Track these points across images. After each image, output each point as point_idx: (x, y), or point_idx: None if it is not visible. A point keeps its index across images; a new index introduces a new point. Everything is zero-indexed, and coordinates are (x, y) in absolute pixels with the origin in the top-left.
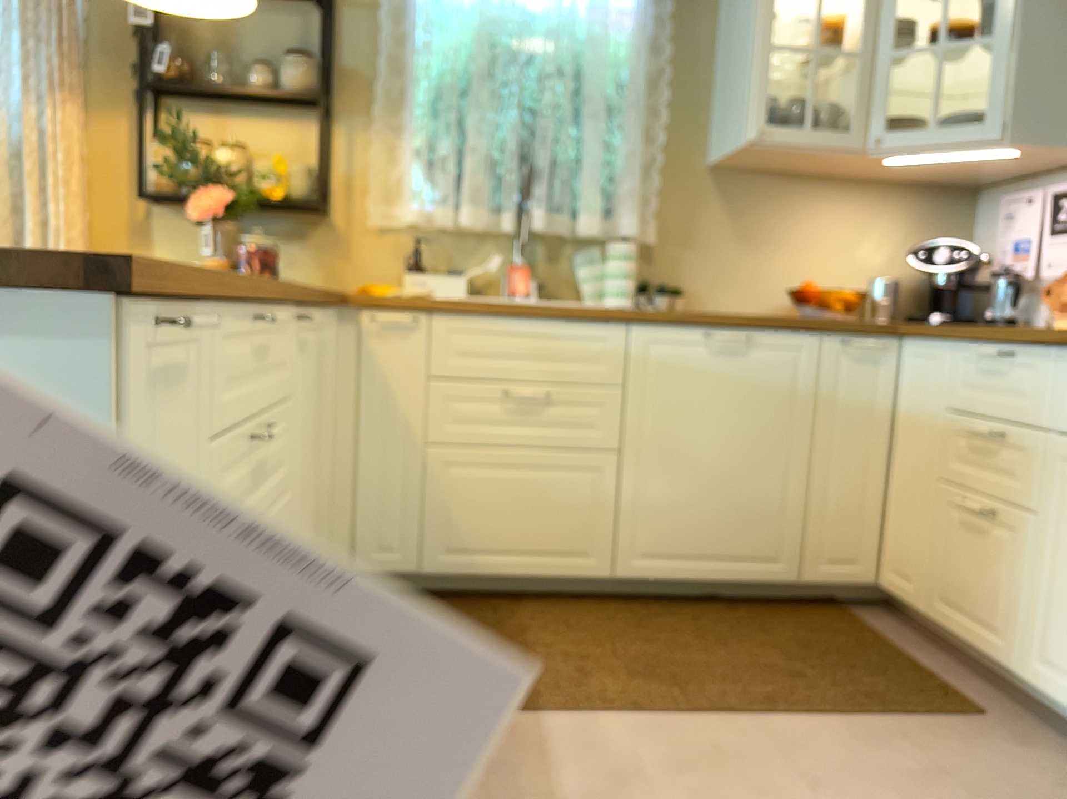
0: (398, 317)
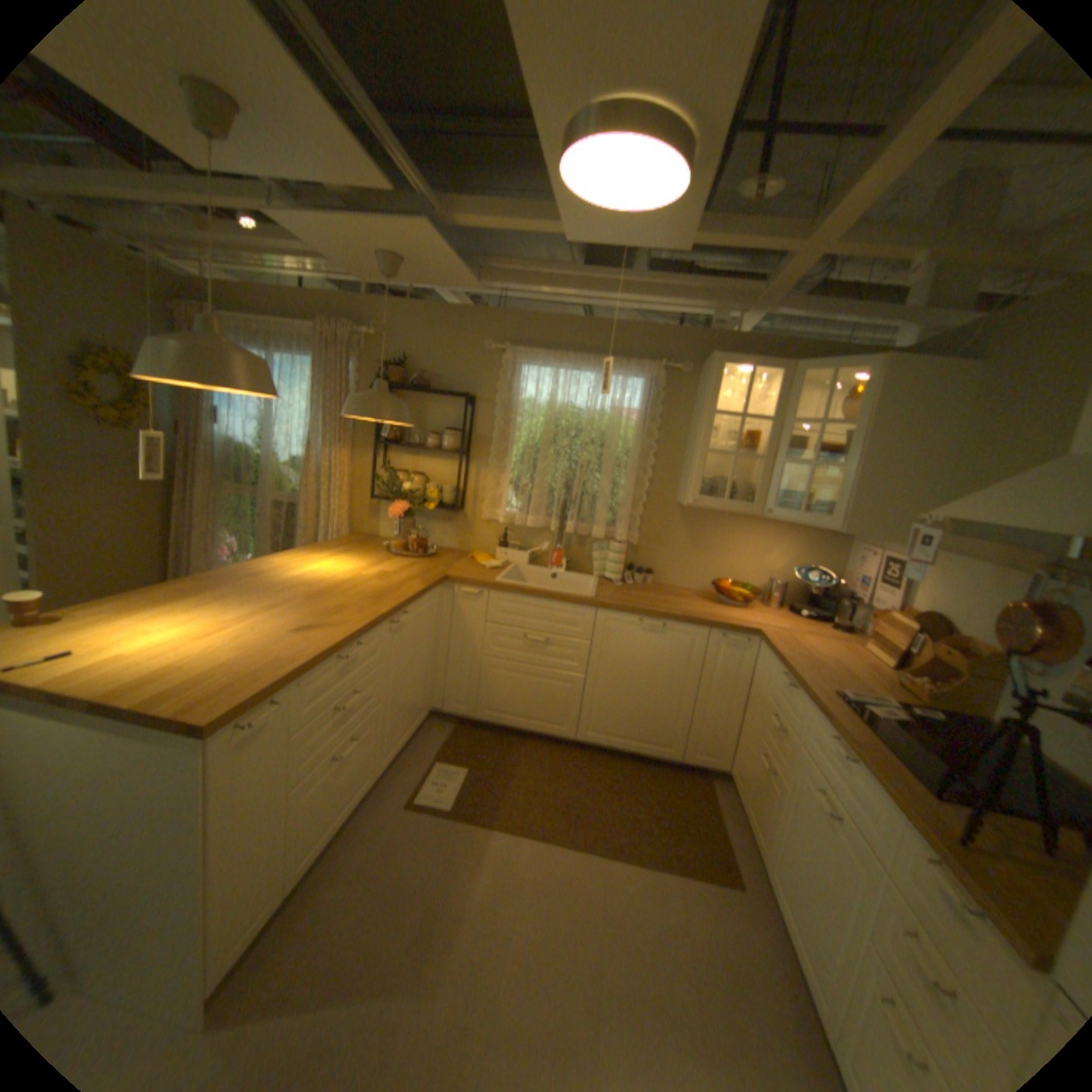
0: (472, 591)
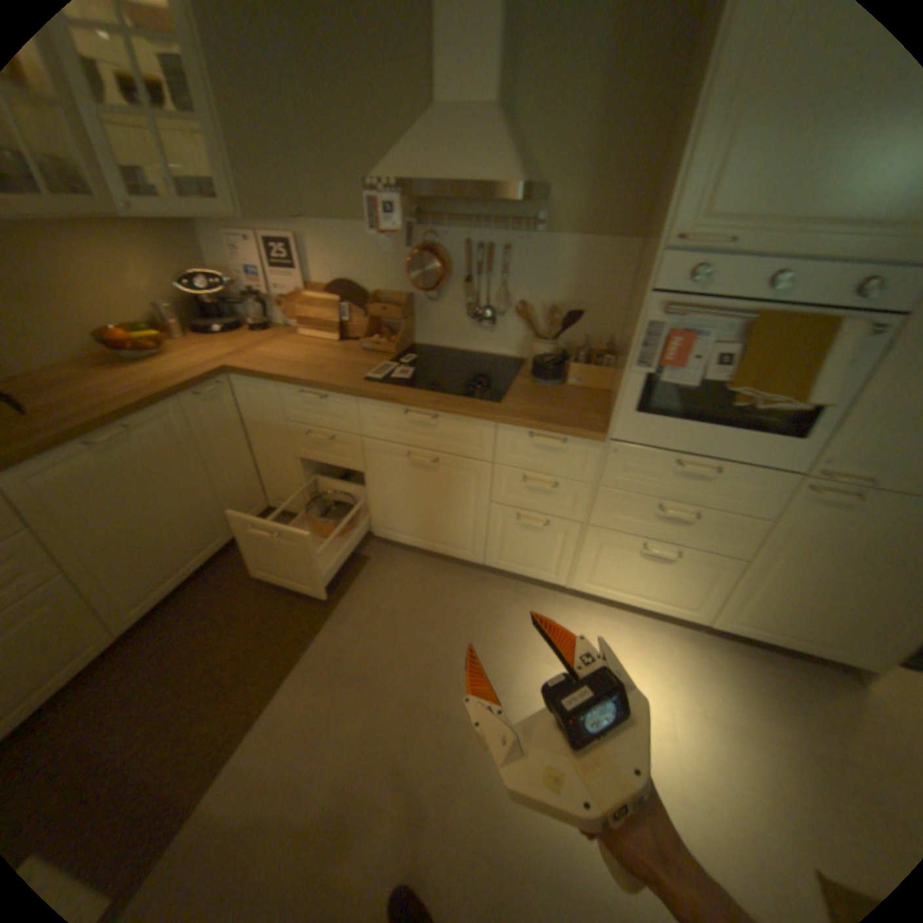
0: None
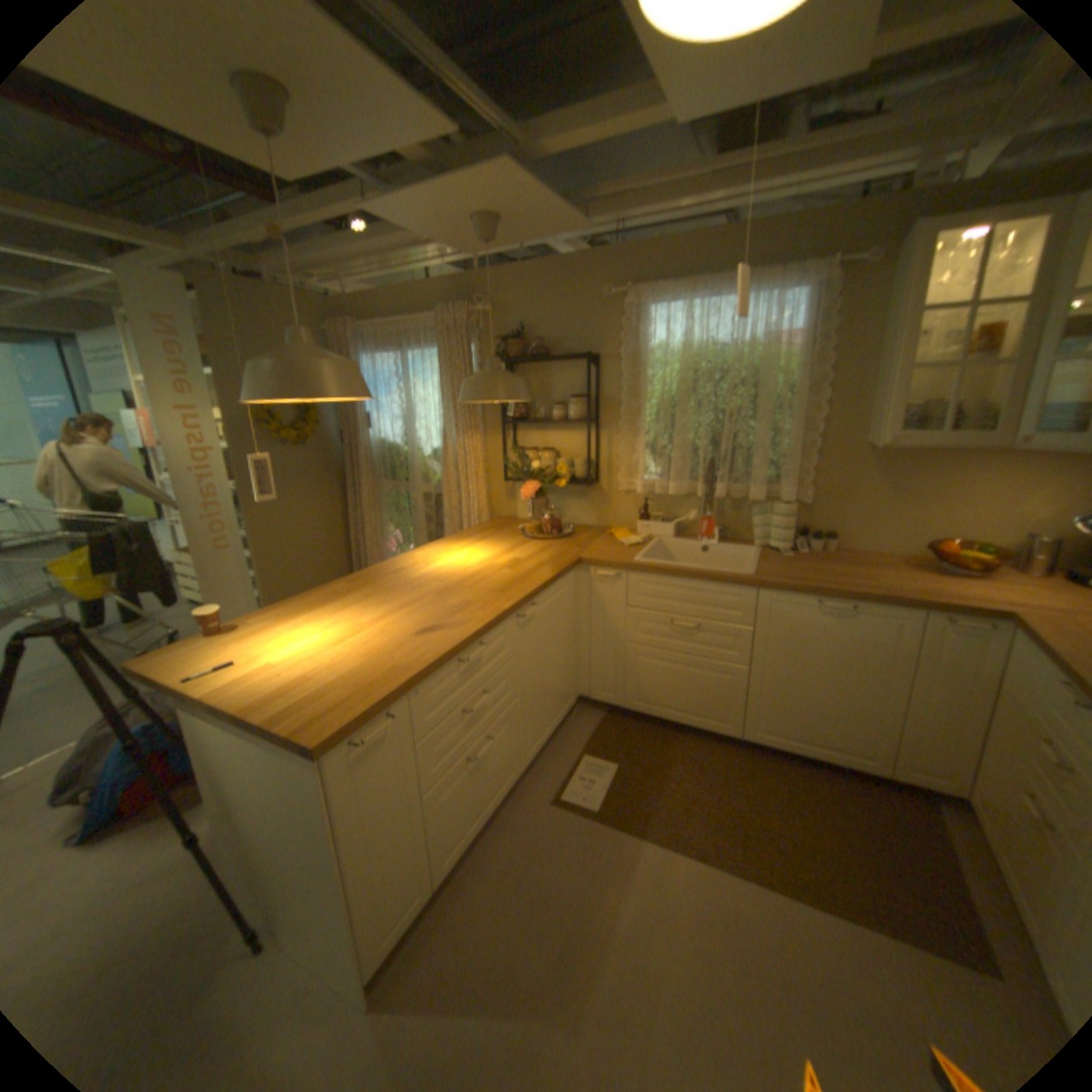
0: (607, 574)
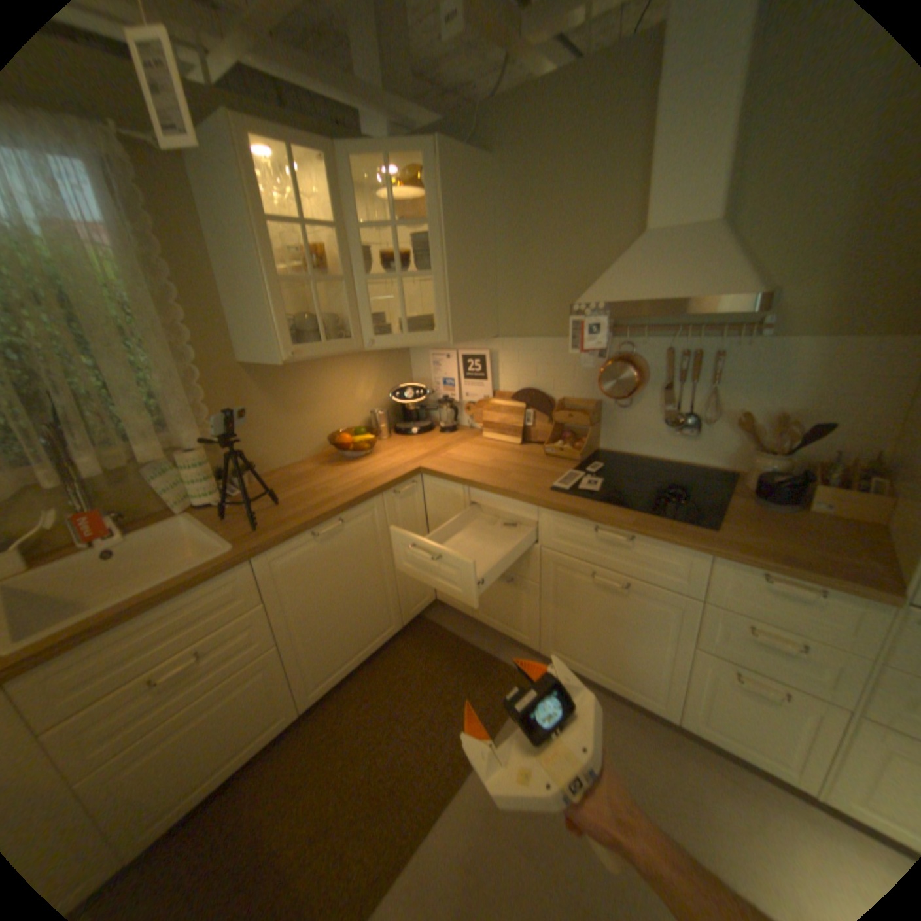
0: None
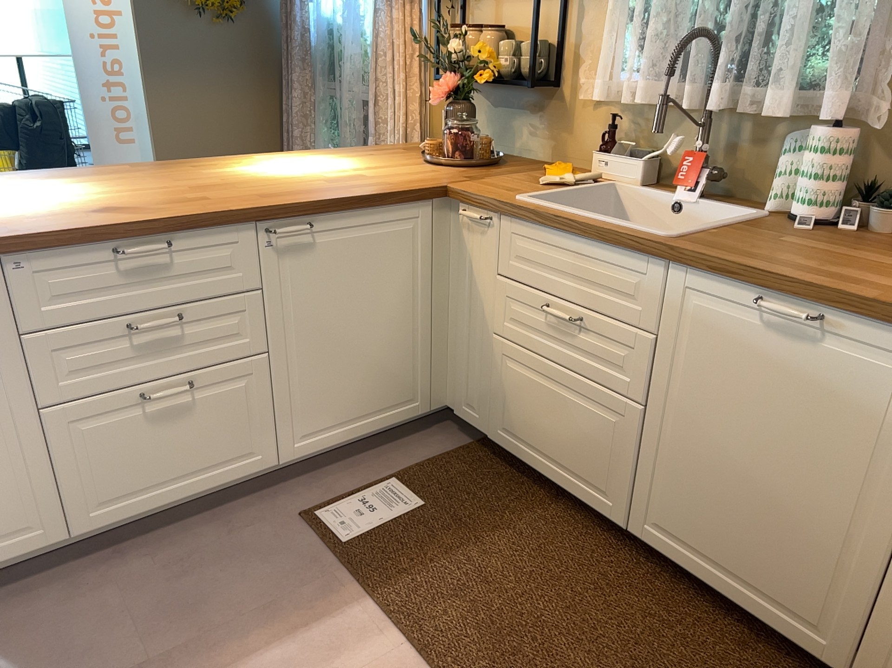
0: (473, 214)
